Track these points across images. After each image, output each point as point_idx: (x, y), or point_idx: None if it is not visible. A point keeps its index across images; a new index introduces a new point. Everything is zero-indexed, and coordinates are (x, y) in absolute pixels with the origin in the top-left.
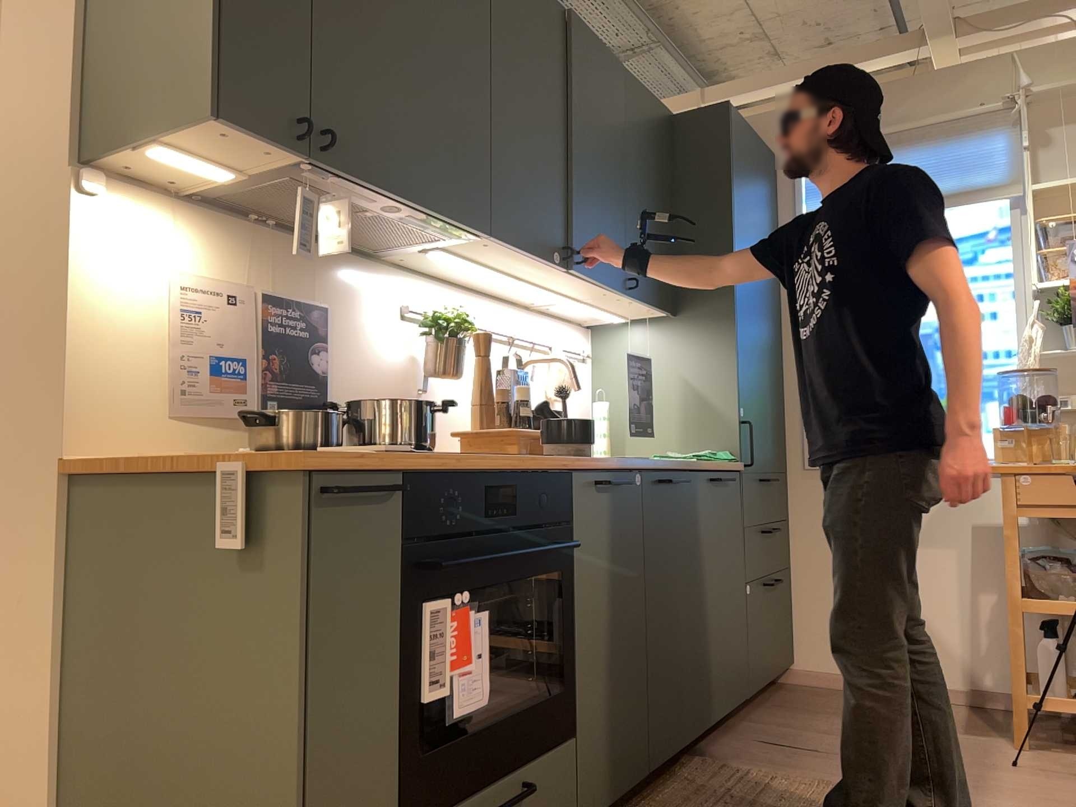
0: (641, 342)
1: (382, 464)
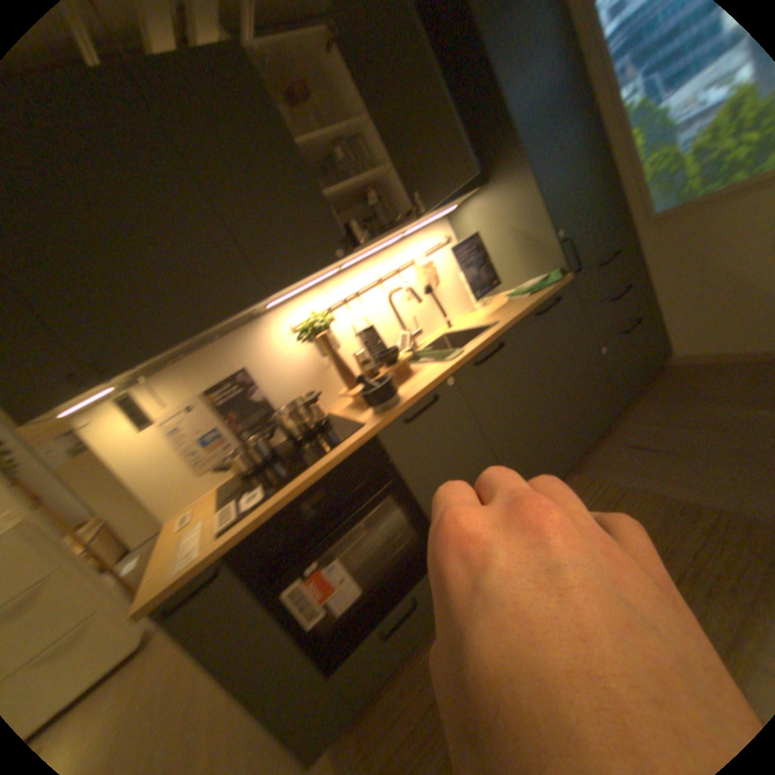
0: (475, 211)
1: (199, 568)
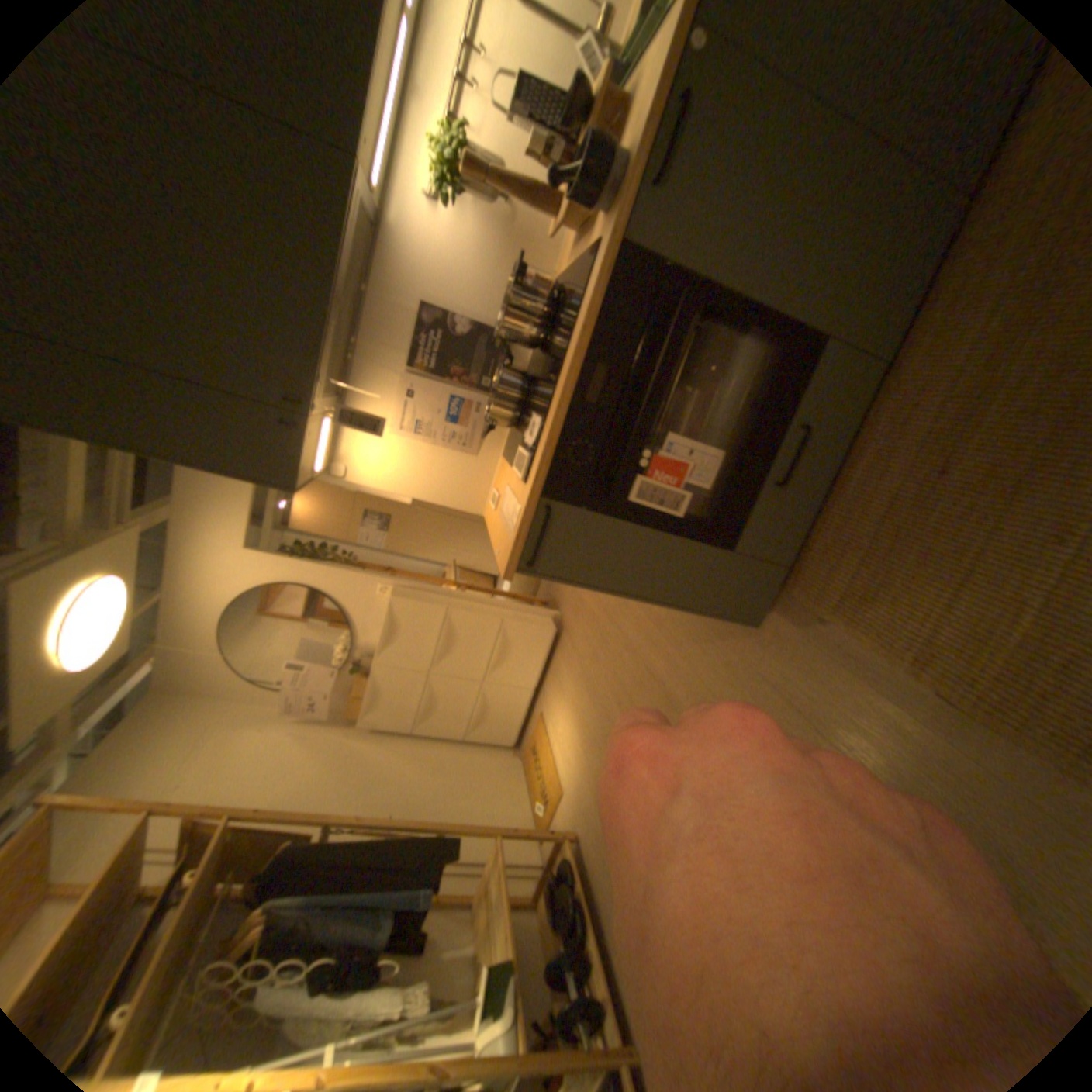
0: None
1: (527, 515)
